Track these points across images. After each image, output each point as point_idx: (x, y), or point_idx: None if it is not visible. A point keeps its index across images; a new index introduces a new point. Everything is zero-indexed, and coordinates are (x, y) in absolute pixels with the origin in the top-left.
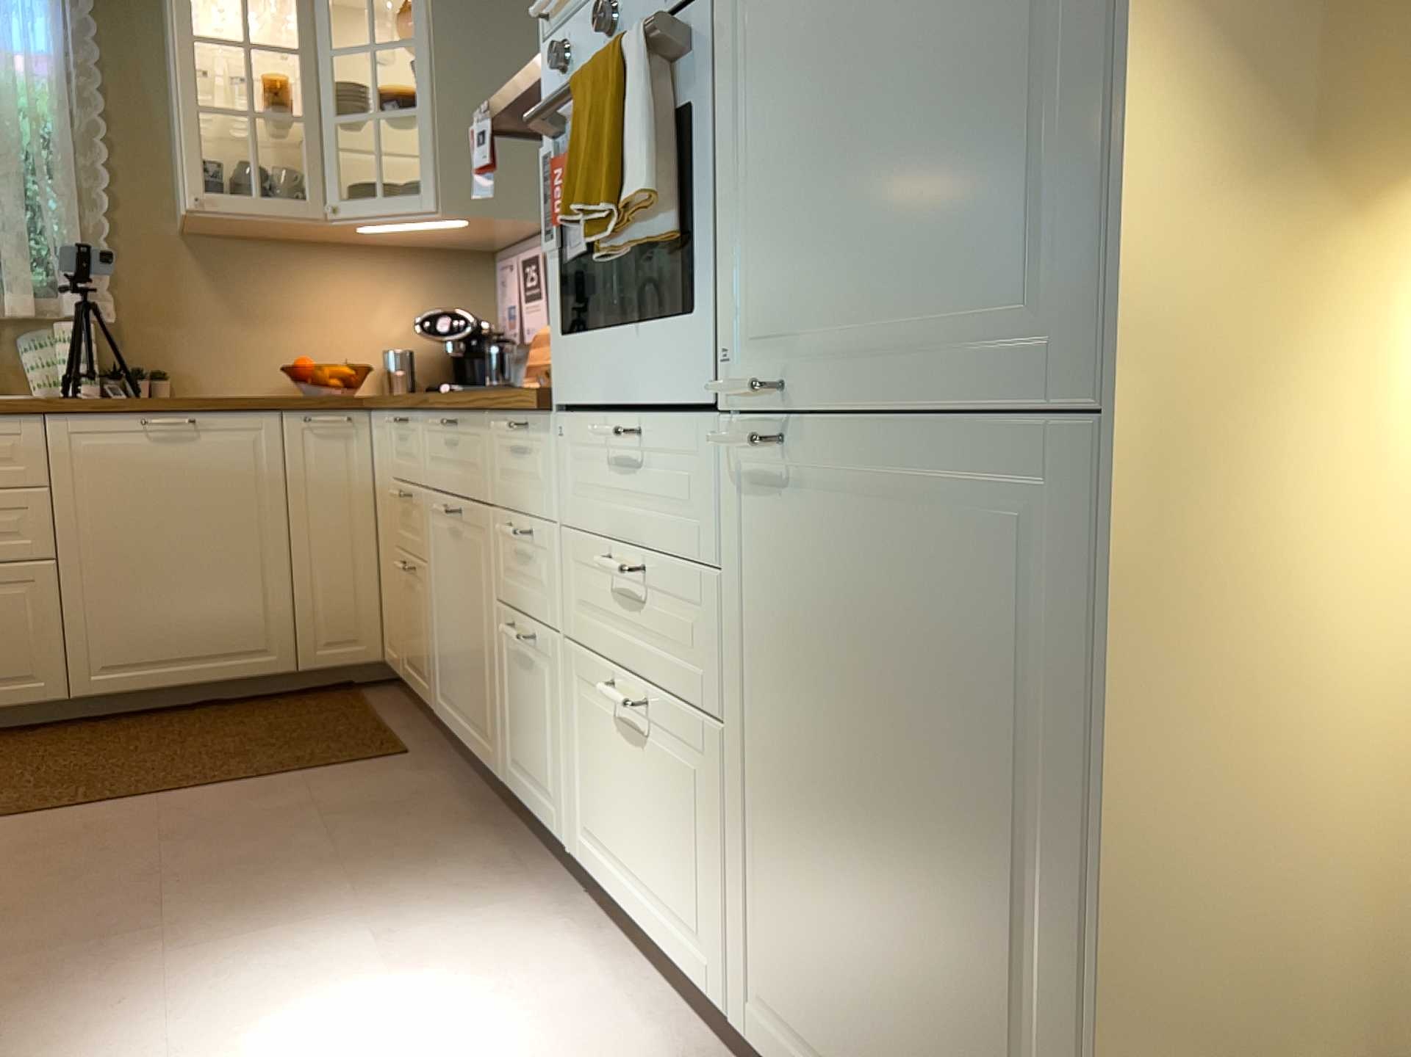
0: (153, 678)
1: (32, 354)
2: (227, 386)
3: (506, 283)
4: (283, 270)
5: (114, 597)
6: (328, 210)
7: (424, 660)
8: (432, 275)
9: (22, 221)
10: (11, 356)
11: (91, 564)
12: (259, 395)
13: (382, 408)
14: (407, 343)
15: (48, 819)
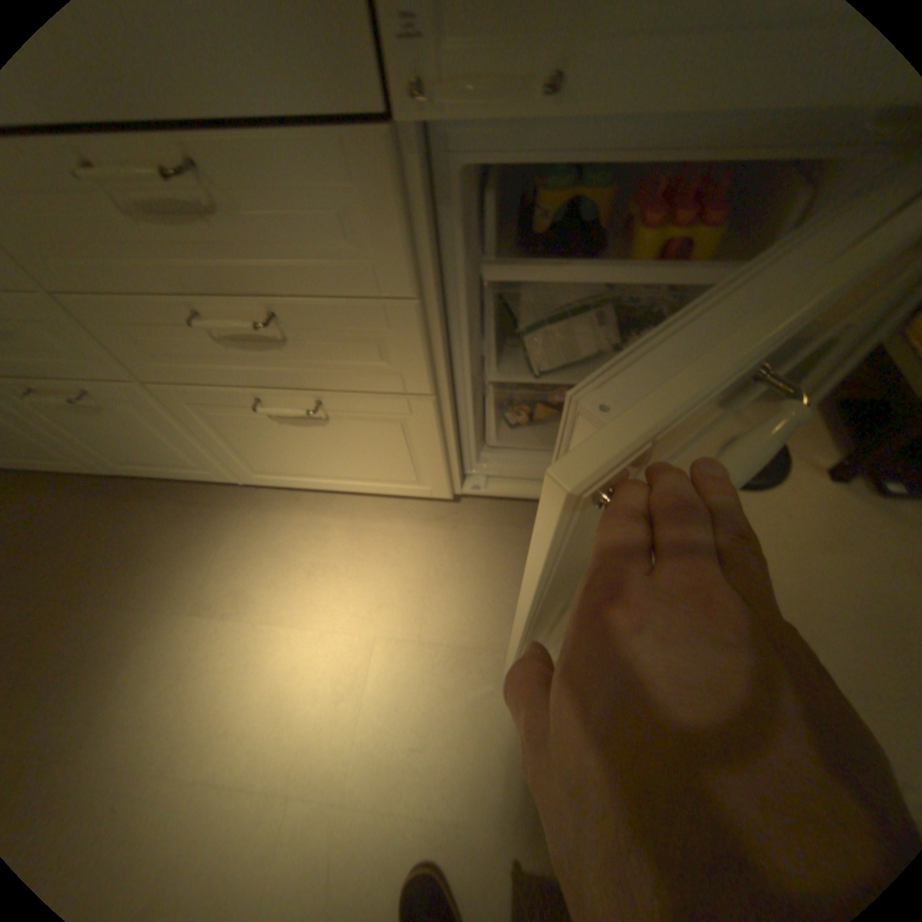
0: None
1: None
2: None
3: None
4: None
5: None
6: None
7: None
8: None
9: None
10: None
11: None
12: None
13: None
14: None
15: None
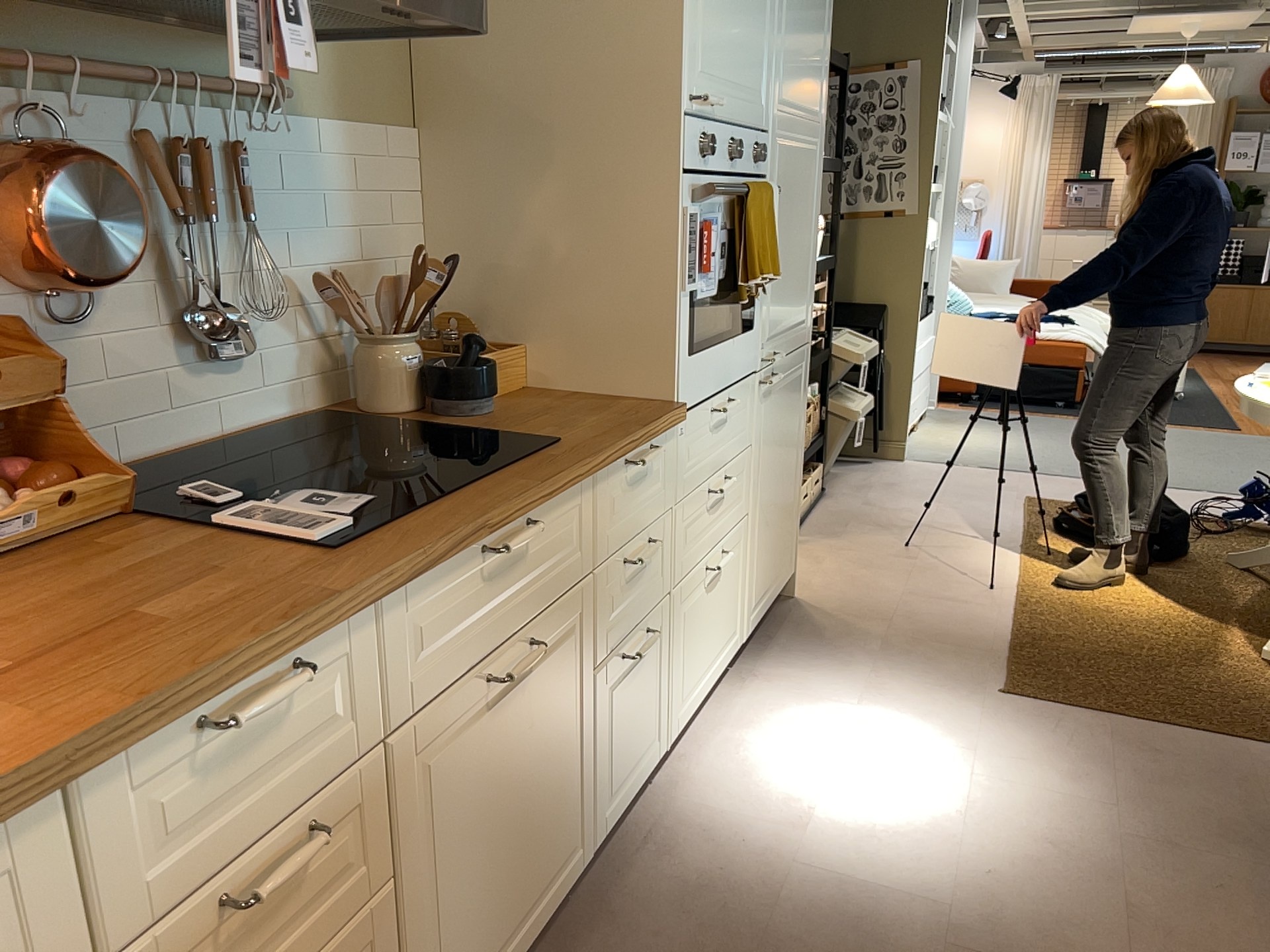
0: None
1: None
2: None
3: None
4: None
5: None
6: None
7: None
8: None
9: None
10: None
11: None
12: None
13: (106, 759)
14: None
15: None
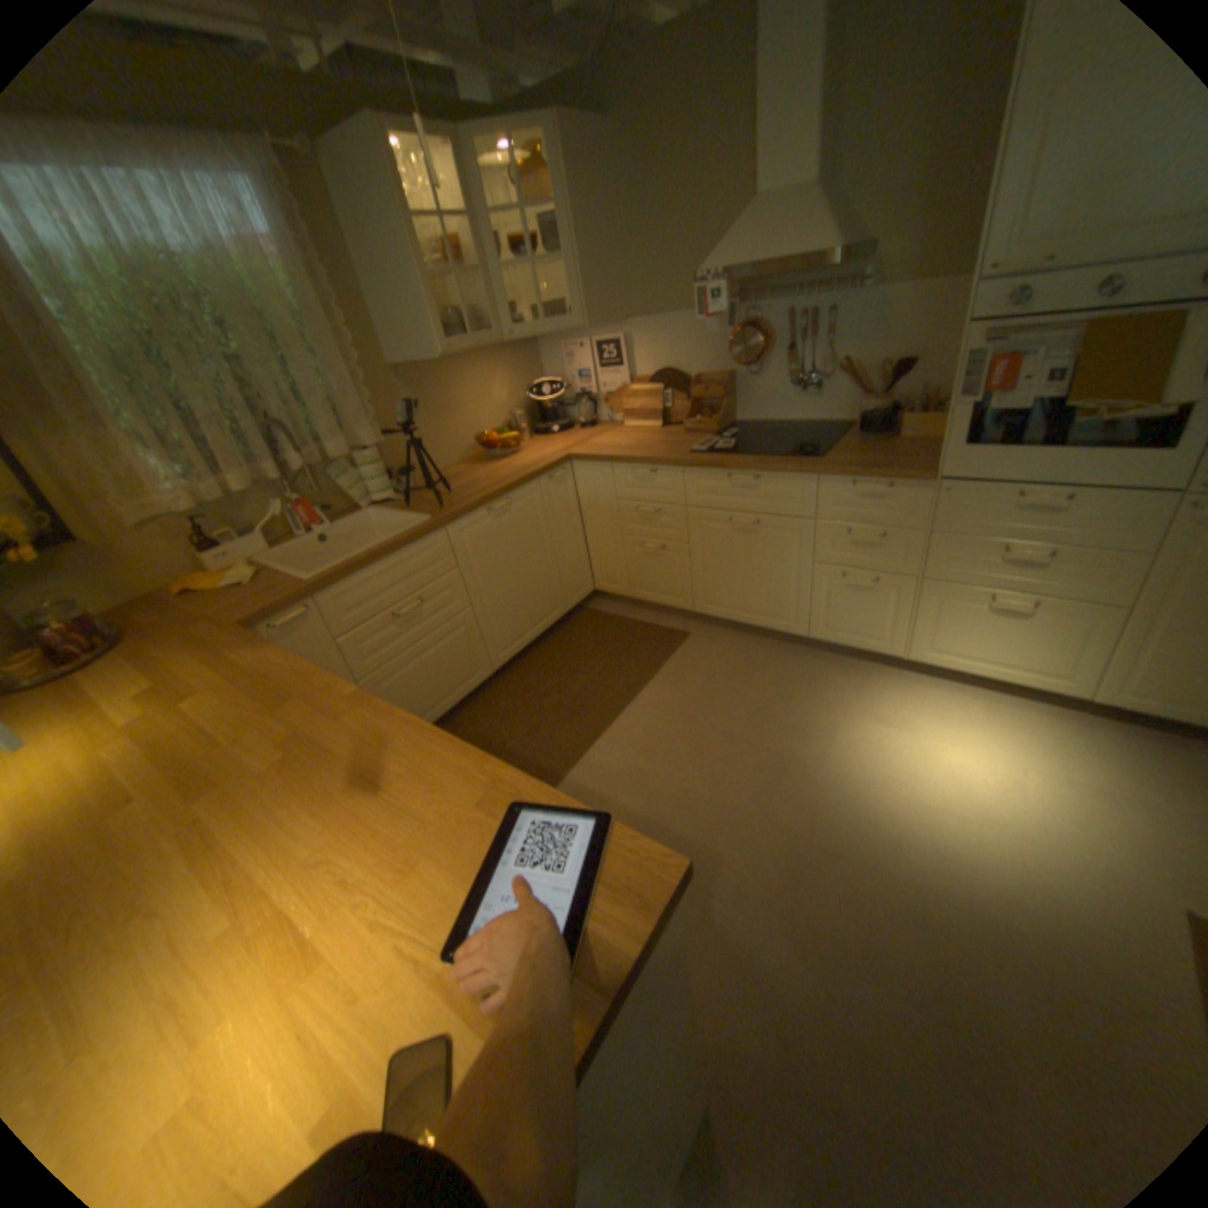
0: (521, 644)
1: (343, 480)
2: (438, 463)
3: (572, 356)
4: (444, 375)
5: (499, 613)
6: (500, 334)
7: (677, 588)
8: (511, 357)
9: (317, 387)
10: (326, 485)
11: (485, 601)
12: (454, 463)
13: (613, 463)
14: (510, 405)
15: (609, 734)
